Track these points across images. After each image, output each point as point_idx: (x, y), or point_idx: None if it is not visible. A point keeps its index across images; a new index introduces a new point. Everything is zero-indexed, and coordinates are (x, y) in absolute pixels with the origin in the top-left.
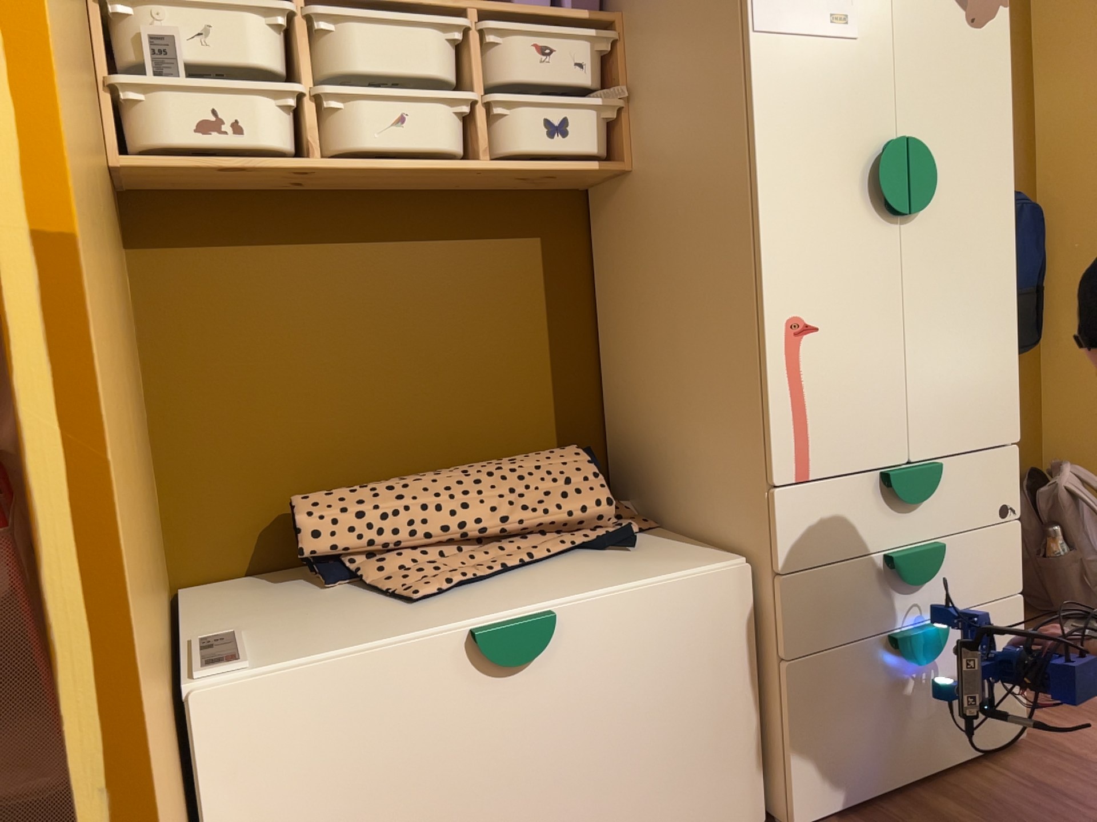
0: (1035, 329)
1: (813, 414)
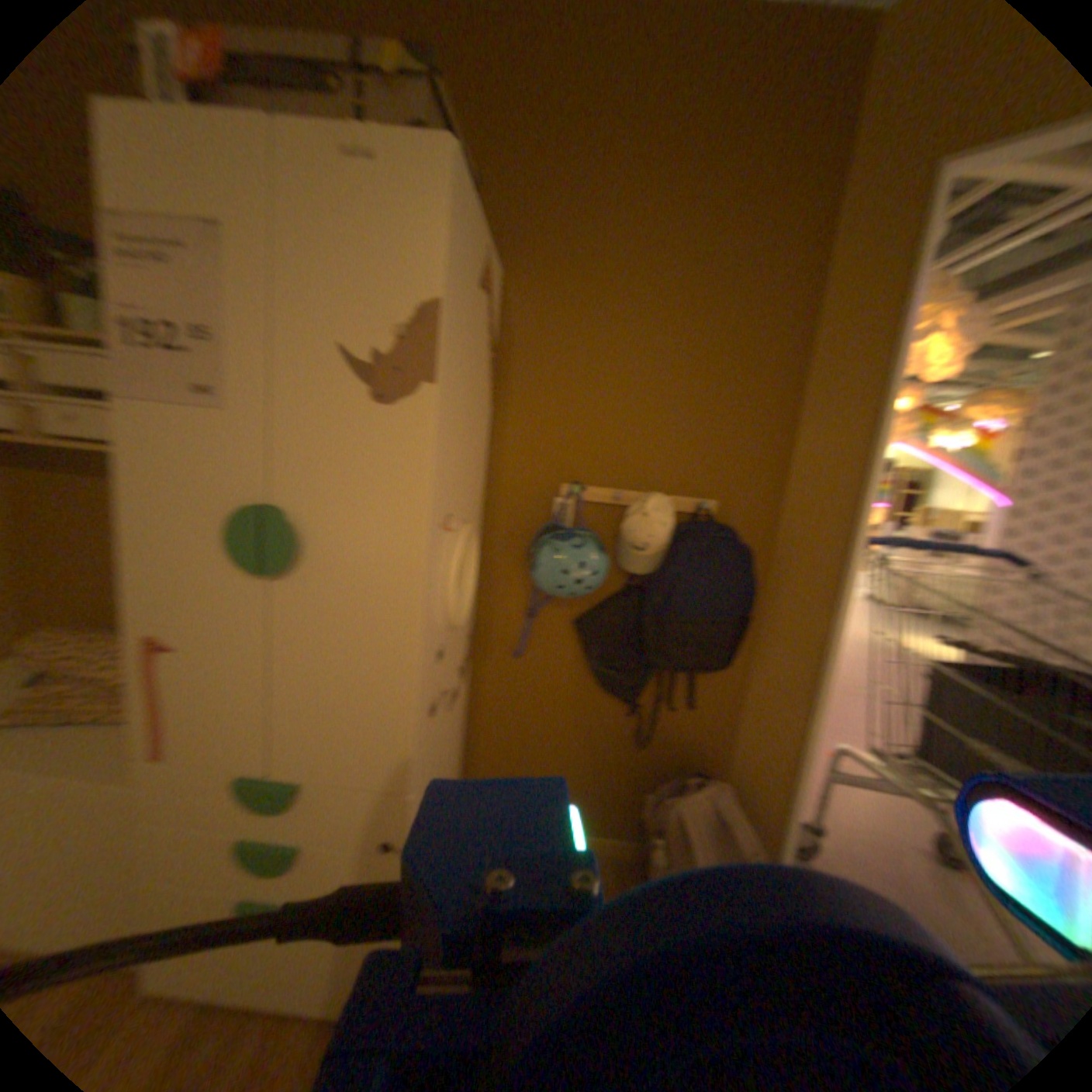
0: (724, 660)
1: (157, 717)
